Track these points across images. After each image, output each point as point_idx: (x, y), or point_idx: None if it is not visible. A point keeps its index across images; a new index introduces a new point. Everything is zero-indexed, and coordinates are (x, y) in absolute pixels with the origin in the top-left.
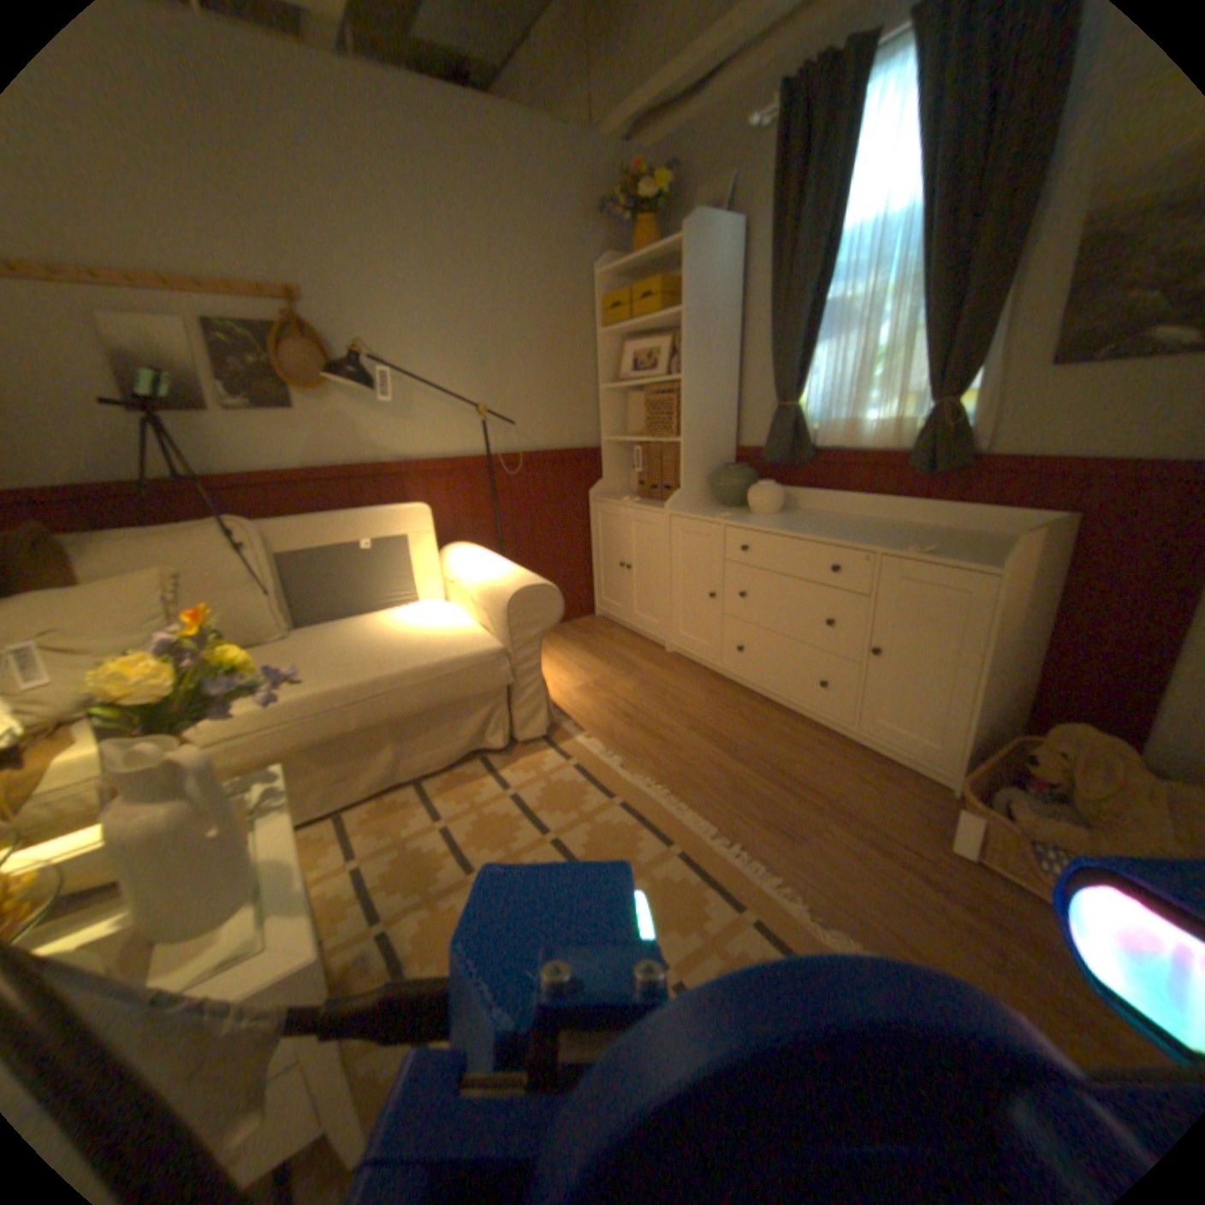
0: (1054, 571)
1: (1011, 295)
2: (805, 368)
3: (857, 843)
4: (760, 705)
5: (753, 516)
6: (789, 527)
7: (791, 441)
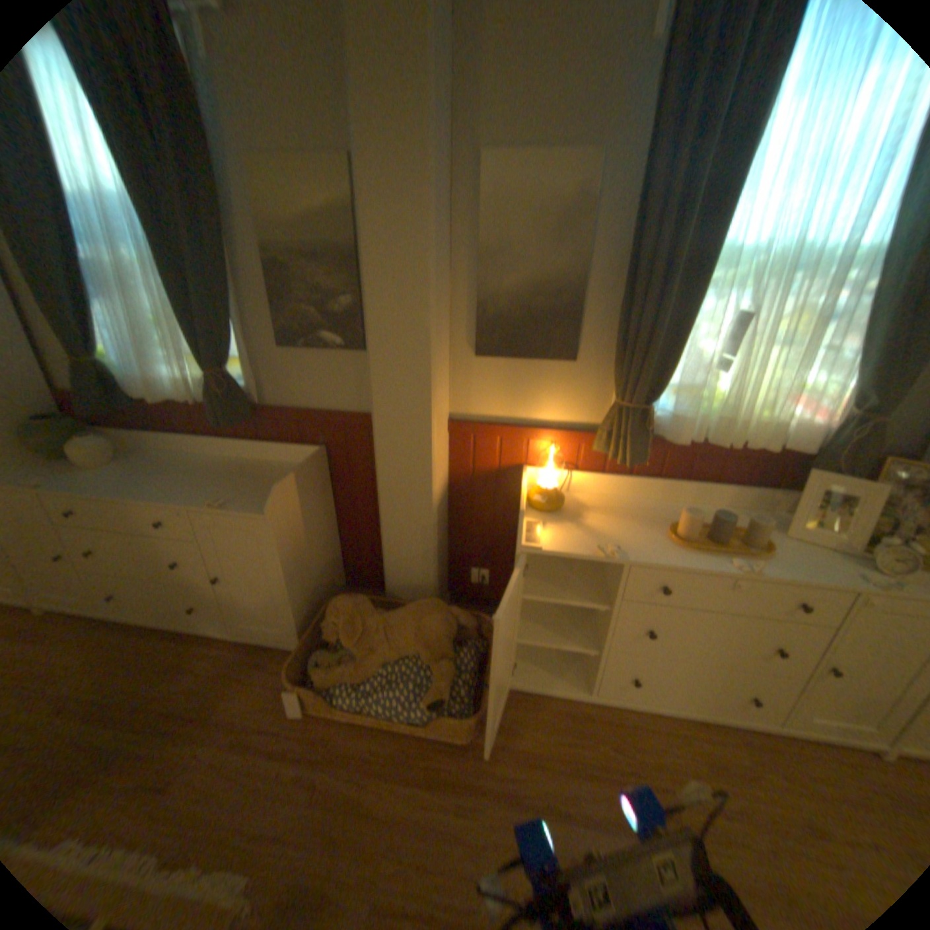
0: (319, 489)
1: (232, 294)
2: (88, 326)
3: (220, 755)
4: (146, 643)
5: (78, 475)
6: (109, 490)
7: (99, 396)
